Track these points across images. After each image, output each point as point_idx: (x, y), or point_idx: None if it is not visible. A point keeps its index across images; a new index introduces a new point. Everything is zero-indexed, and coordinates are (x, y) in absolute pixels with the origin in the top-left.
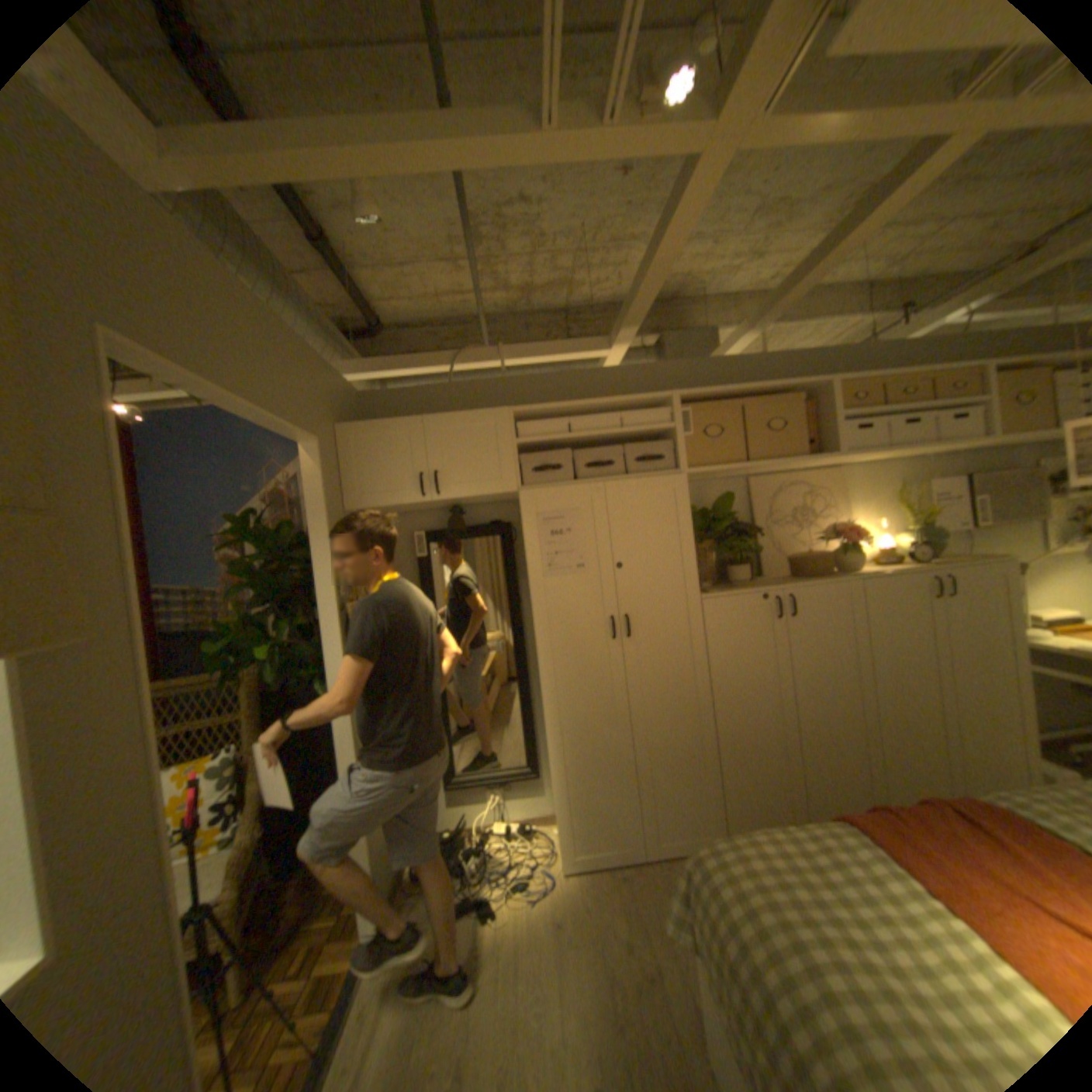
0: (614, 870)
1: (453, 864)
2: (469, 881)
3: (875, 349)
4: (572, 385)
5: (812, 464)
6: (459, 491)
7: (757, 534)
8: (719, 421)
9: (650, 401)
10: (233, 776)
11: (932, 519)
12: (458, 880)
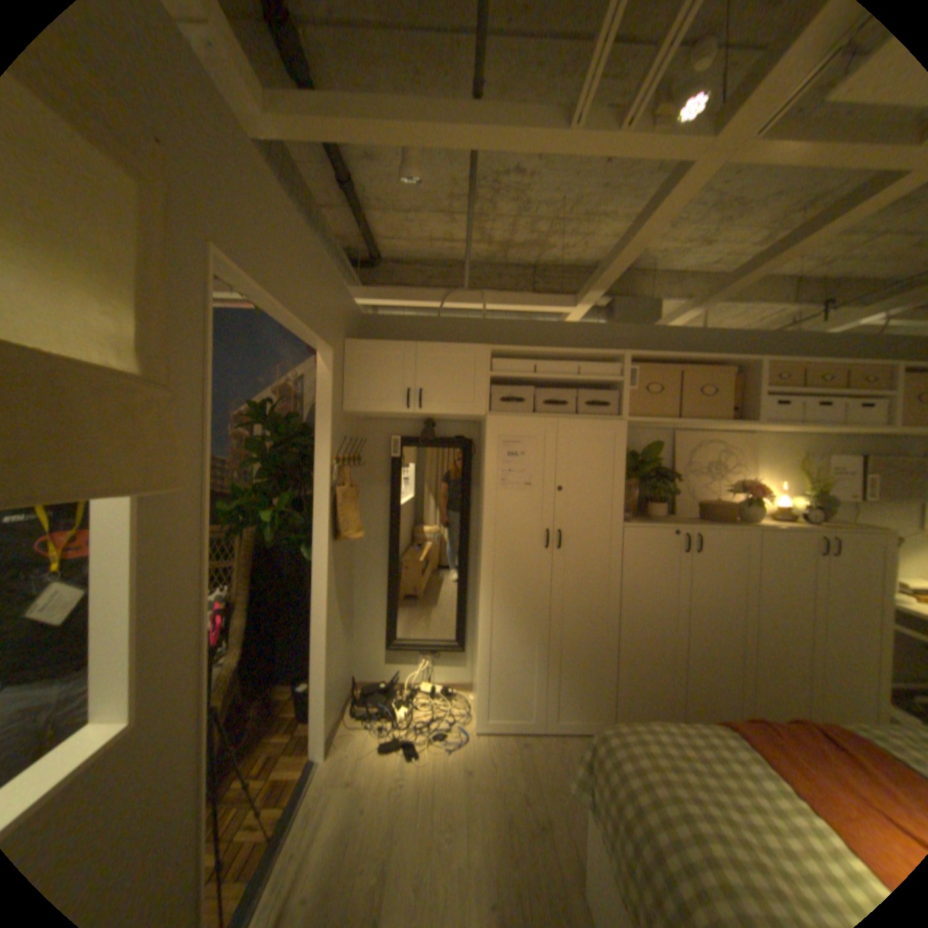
0: (518, 736)
1: (387, 710)
2: (399, 725)
3: (800, 338)
4: (539, 332)
5: (733, 427)
6: (438, 408)
7: (676, 479)
8: (659, 380)
9: (606, 356)
10: (224, 610)
11: (828, 488)
12: (390, 723)
